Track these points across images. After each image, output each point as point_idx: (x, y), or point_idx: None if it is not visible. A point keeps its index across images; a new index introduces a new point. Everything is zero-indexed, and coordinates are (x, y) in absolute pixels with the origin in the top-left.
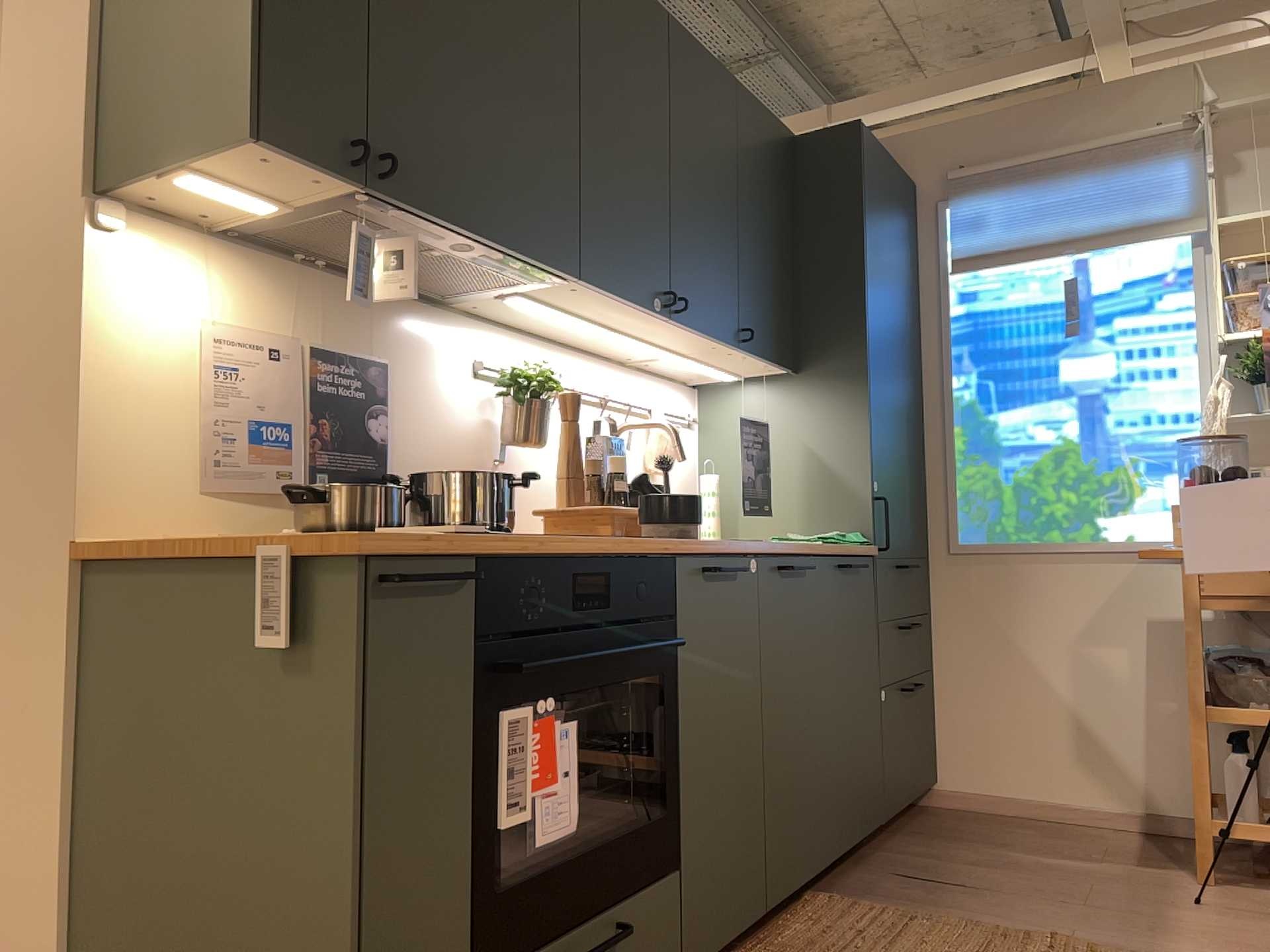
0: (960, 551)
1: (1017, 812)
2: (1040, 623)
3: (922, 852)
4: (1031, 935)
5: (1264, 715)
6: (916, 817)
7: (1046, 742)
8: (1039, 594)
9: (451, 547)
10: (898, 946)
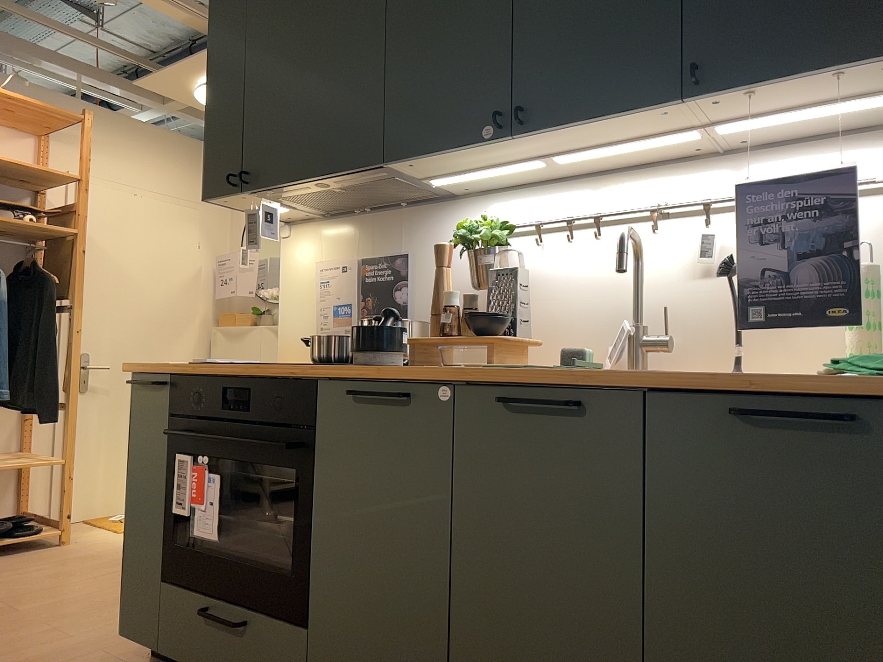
0: None
1: None
2: None
3: None
4: None
5: None
6: None
7: None
8: None
9: (156, 369)
10: None
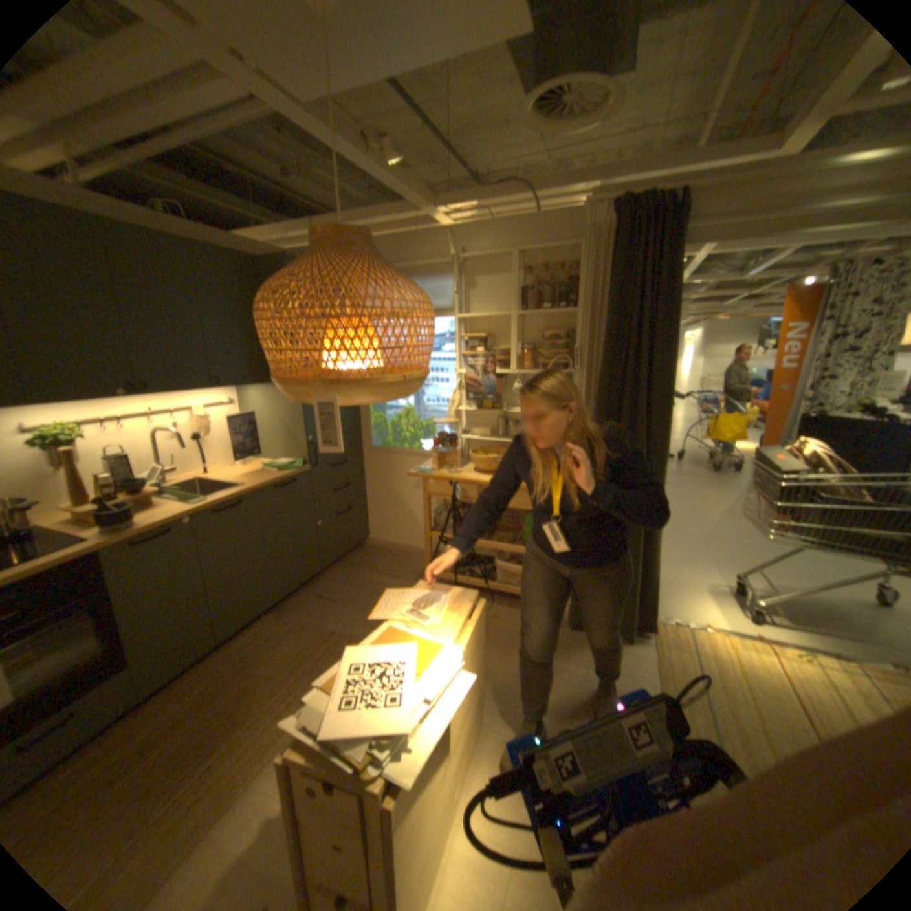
0: (373, 450)
1: (394, 550)
2: (402, 481)
3: (337, 581)
4: (332, 638)
5: (448, 538)
6: (354, 555)
7: (404, 526)
8: (401, 470)
9: None
10: (275, 651)
